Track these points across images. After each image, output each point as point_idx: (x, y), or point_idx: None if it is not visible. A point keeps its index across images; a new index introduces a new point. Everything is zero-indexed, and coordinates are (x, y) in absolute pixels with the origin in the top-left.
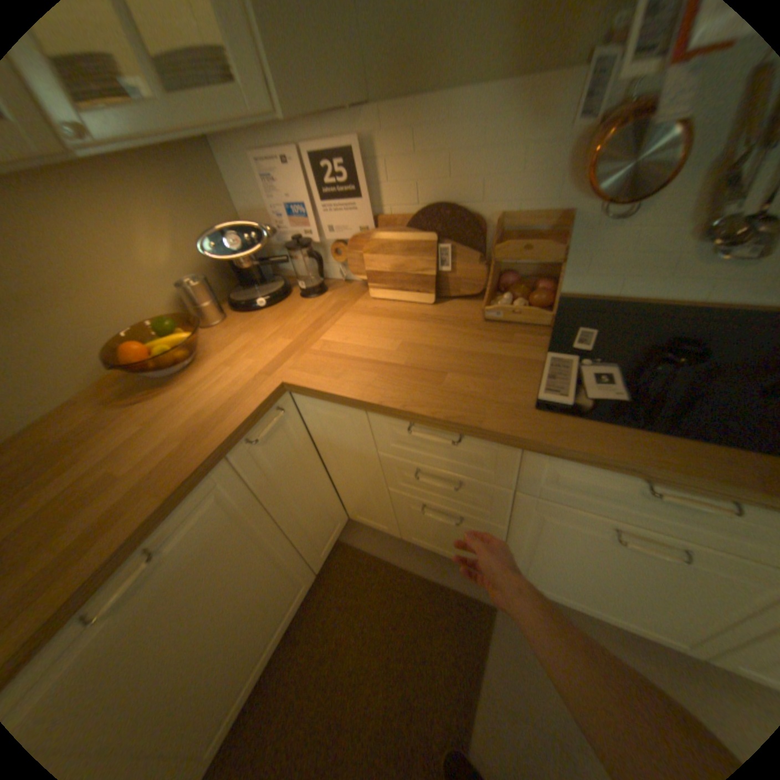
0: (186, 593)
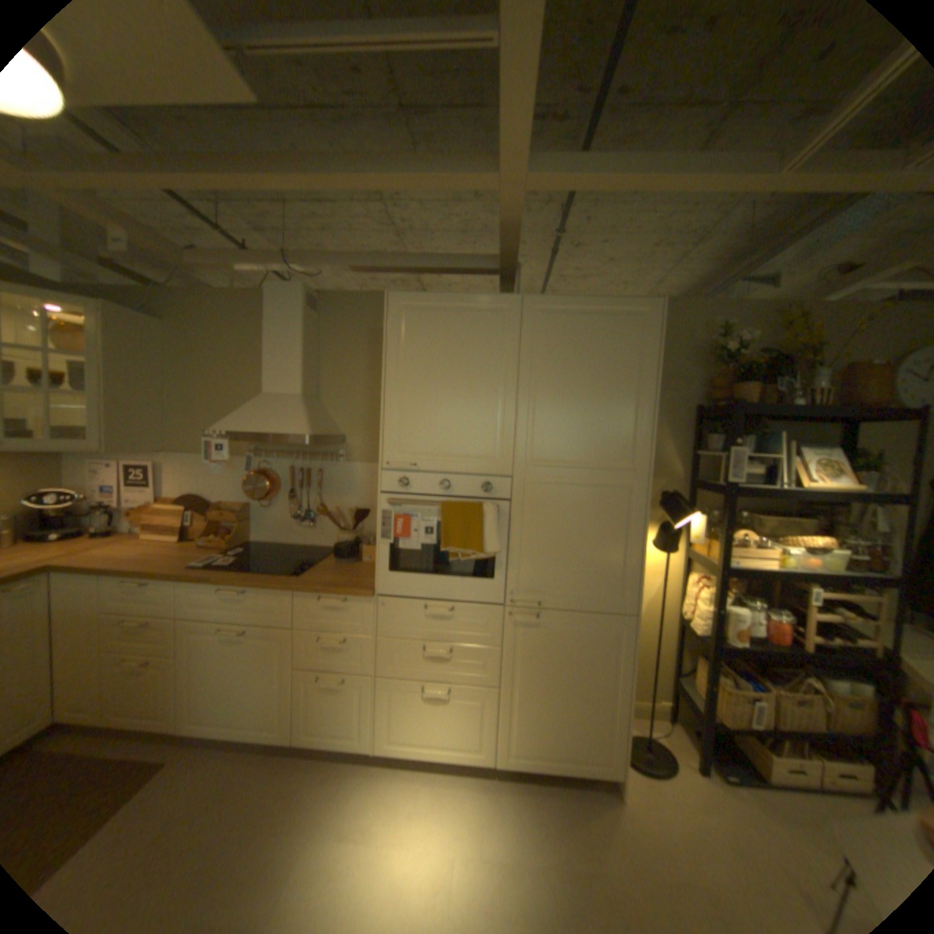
0: None
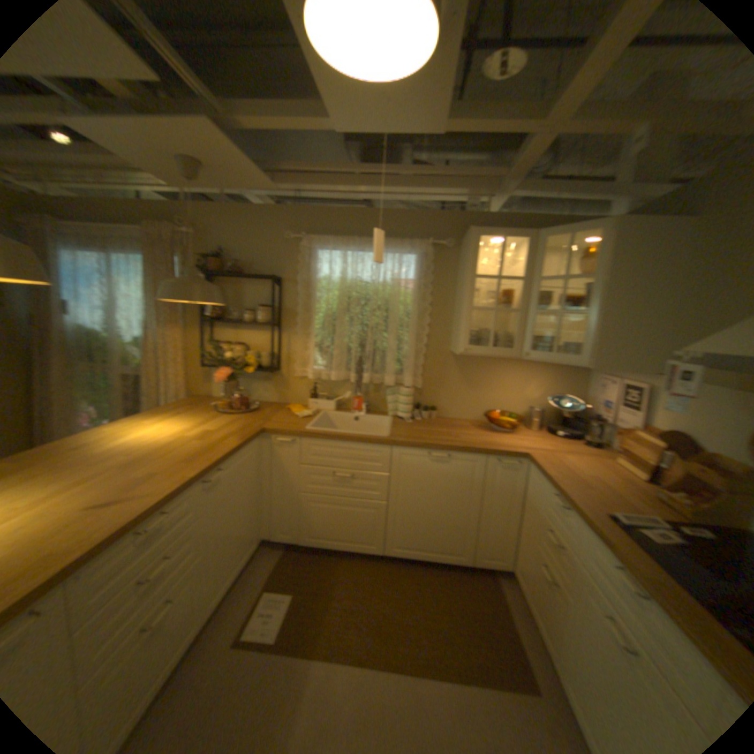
0: (443, 483)
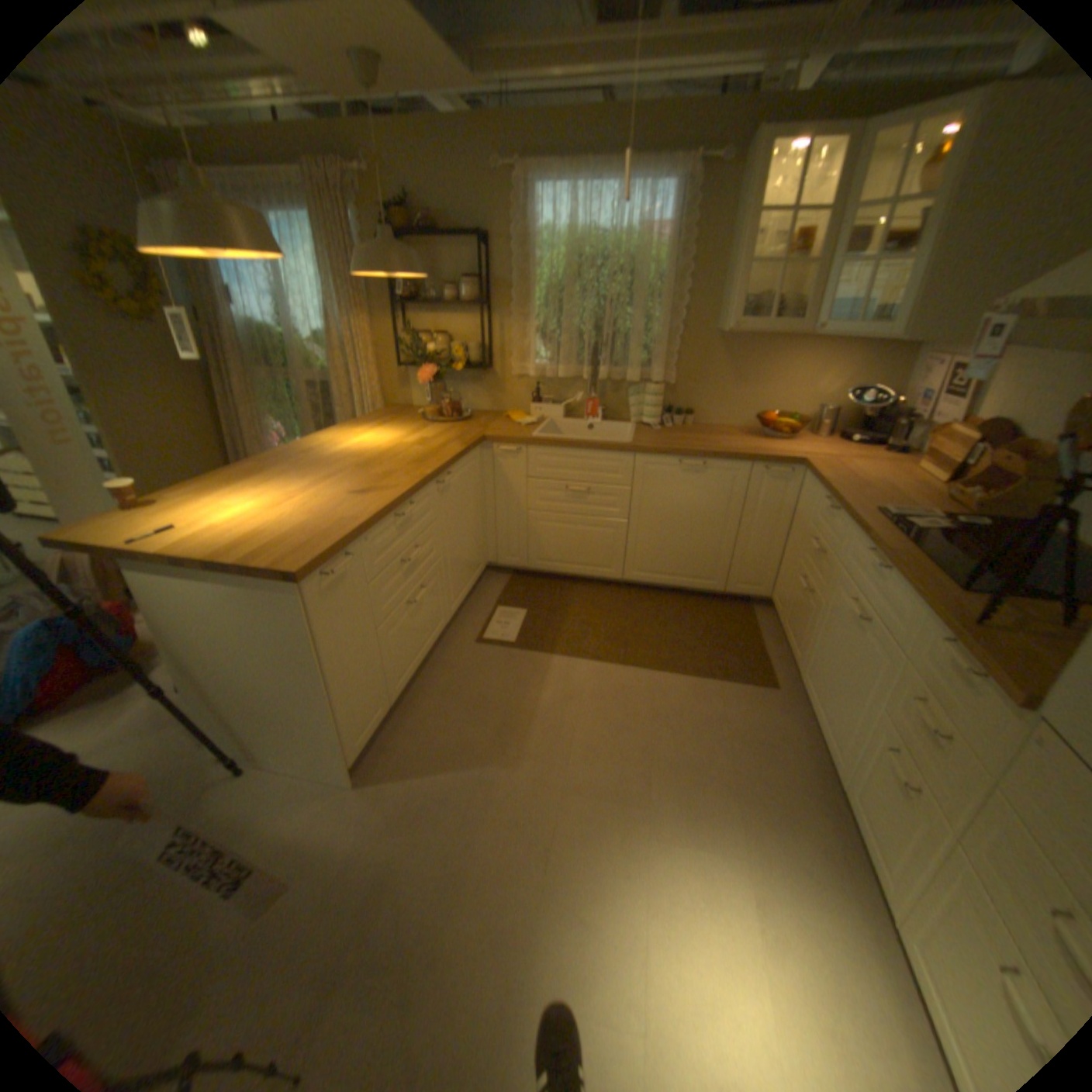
0: (693, 497)
